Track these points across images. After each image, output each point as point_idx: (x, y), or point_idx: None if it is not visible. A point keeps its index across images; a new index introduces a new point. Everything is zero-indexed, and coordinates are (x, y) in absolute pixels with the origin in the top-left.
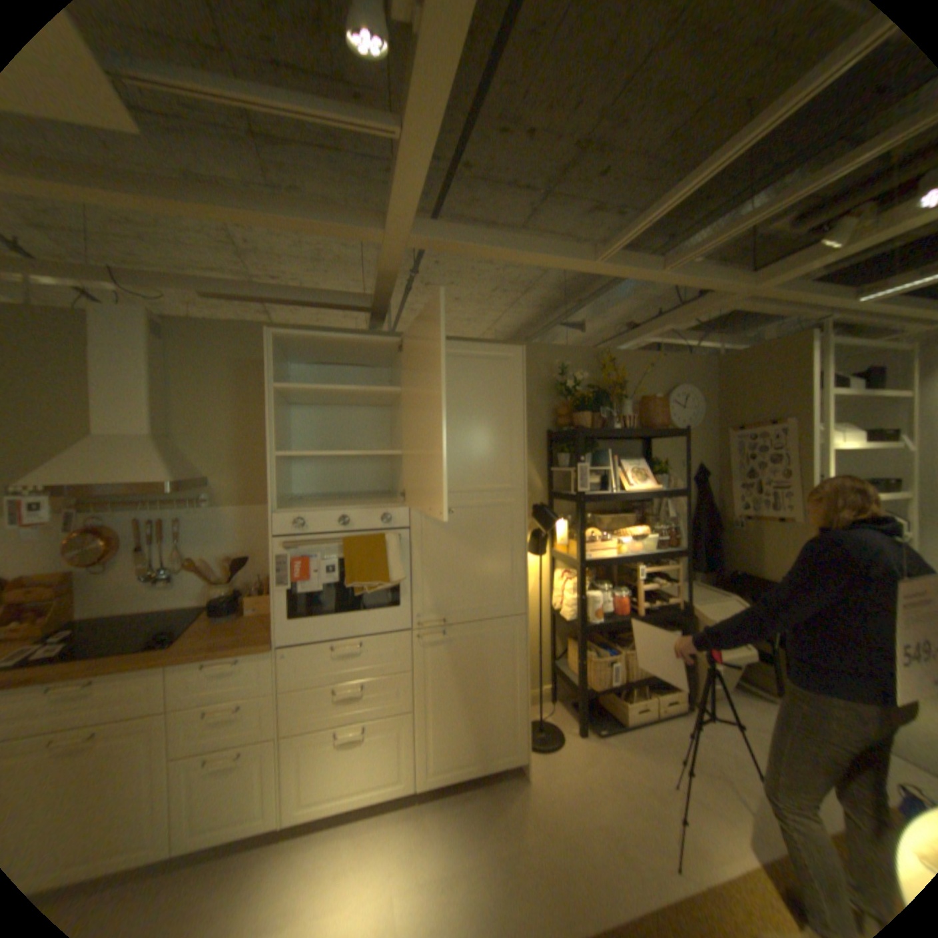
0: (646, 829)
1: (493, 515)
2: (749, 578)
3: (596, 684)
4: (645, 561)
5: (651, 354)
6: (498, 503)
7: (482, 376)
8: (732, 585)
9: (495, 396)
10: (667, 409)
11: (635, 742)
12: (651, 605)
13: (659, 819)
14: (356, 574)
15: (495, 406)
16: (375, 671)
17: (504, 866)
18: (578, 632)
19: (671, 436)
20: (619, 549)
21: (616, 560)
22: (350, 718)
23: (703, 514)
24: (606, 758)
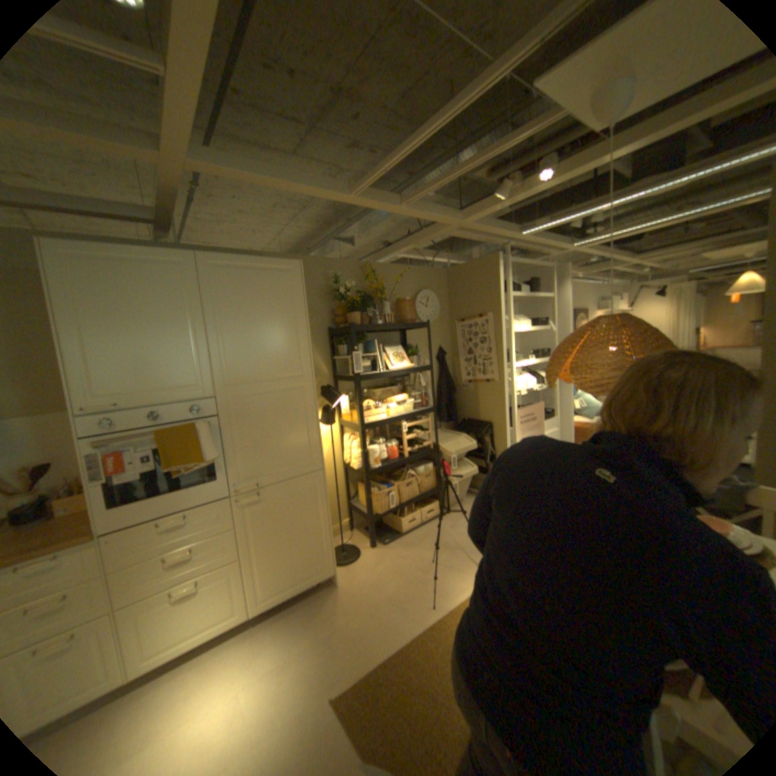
0: (413, 592)
1: (288, 398)
2: (471, 421)
3: (378, 510)
4: (405, 419)
5: (401, 267)
6: (292, 388)
7: (267, 285)
8: (462, 427)
9: (280, 302)
10: (413, 308)
11: (406, 542)
12: (412, 449)
13: (422, 584)
14: (170, 460)
15: (281, 311)
16: (200, 537)
17: (321, 645)
18: (363, 476)
19: (417, 329)
20: (387, 413)
21: (386, 421)
22: (181, 579)
23: (442, 382)
24: (388, 557)
